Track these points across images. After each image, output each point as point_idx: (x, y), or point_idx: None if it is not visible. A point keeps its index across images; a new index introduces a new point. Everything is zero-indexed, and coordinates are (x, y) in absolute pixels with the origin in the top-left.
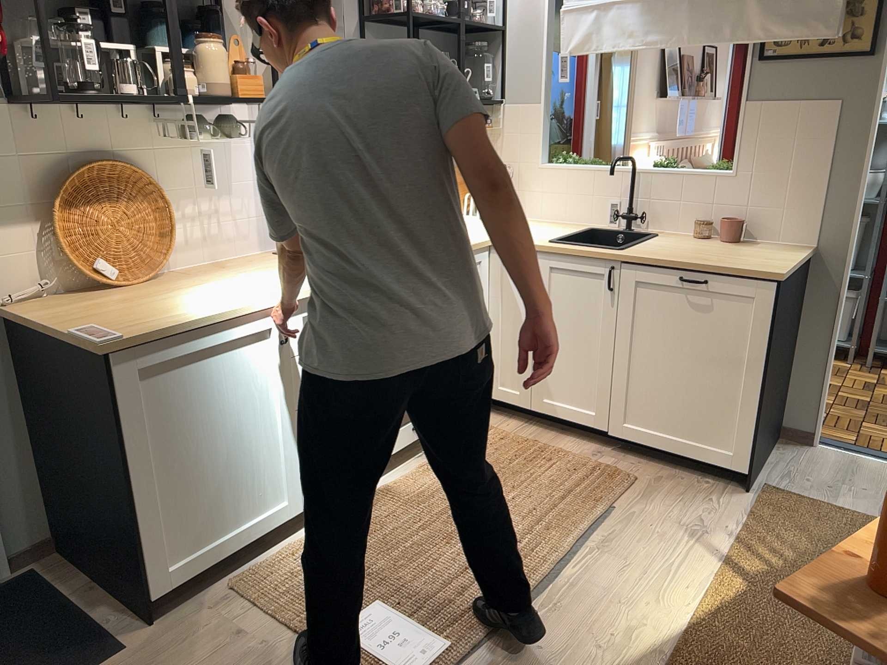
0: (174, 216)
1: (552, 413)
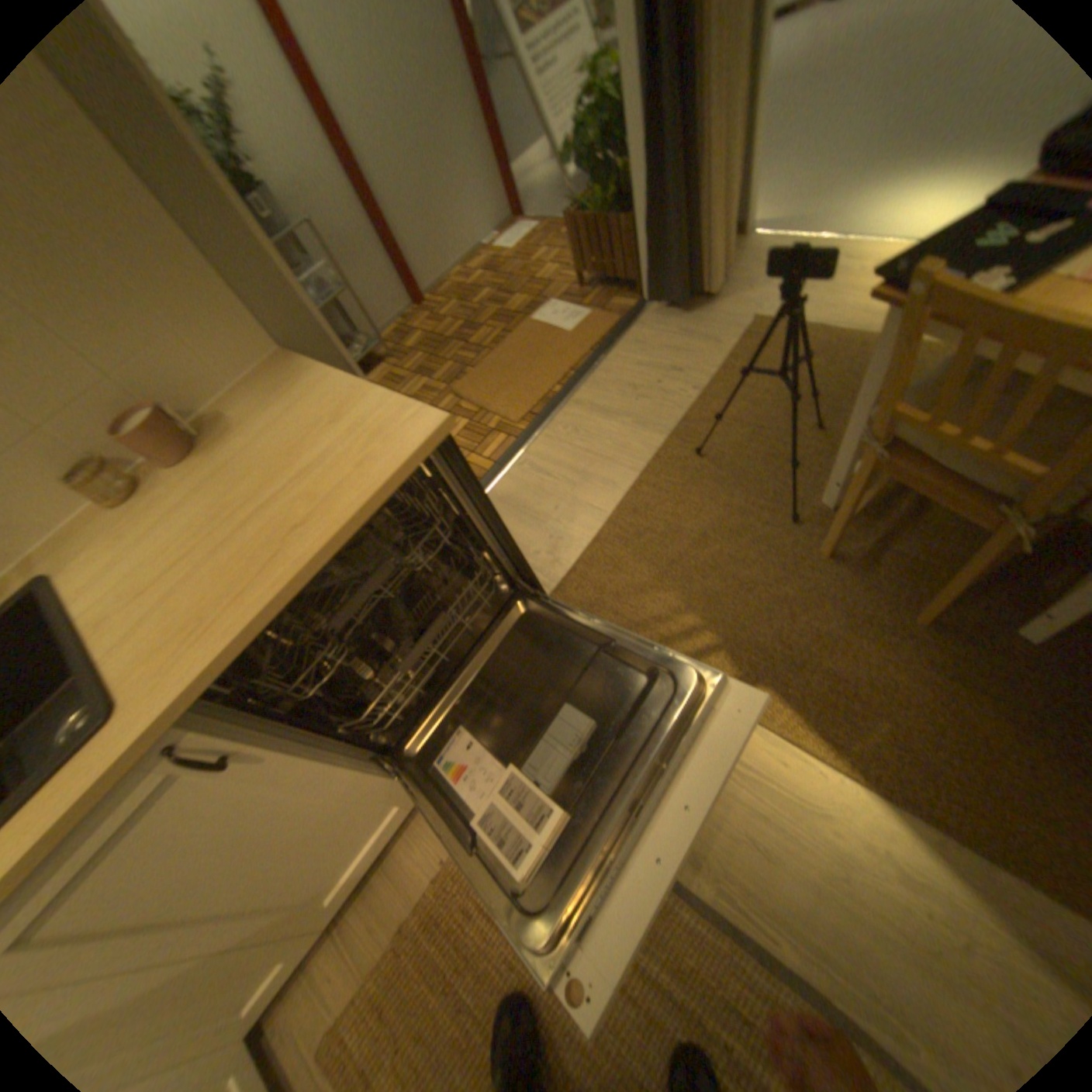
0: None
1: (349, 893)
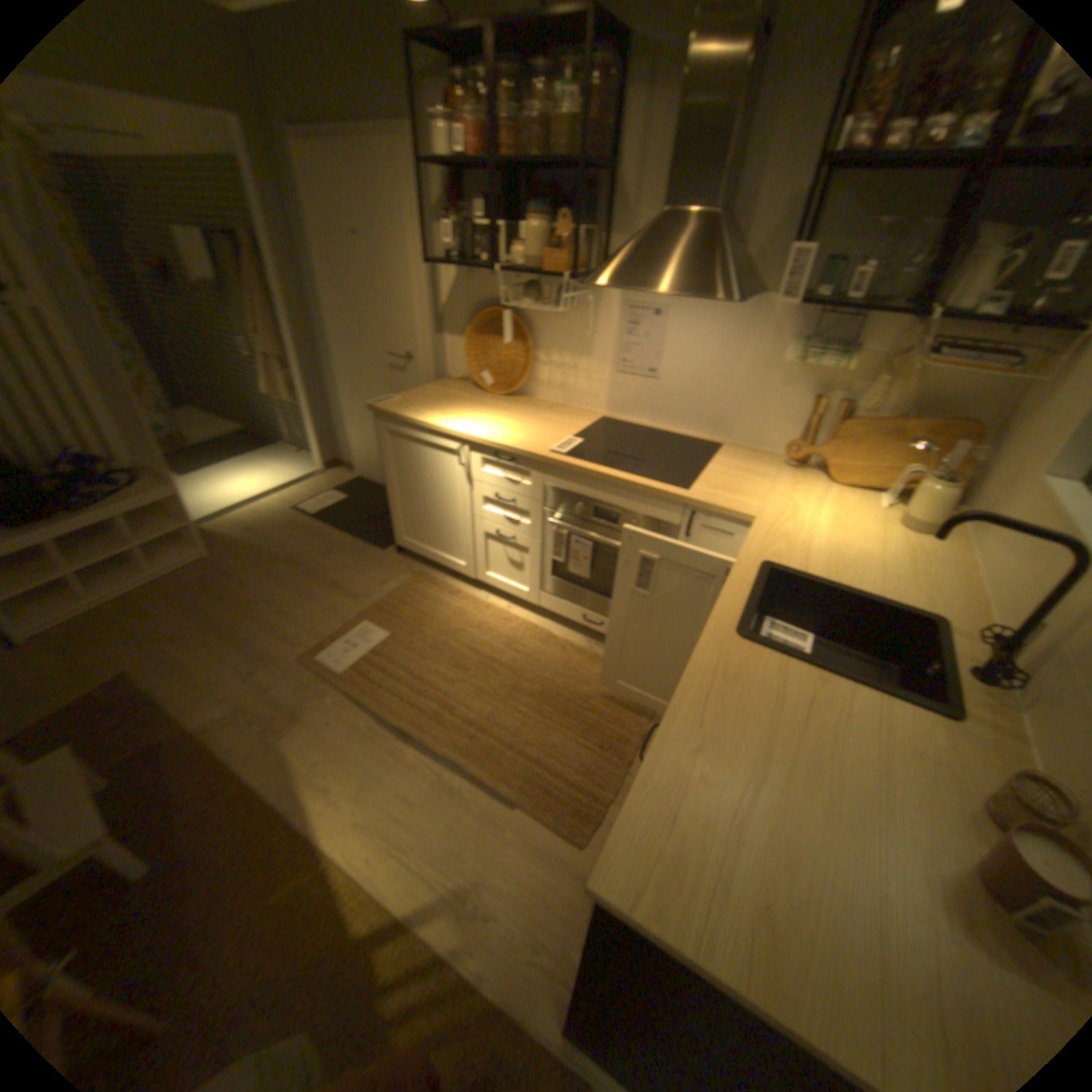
0: (528, 358)
1: None
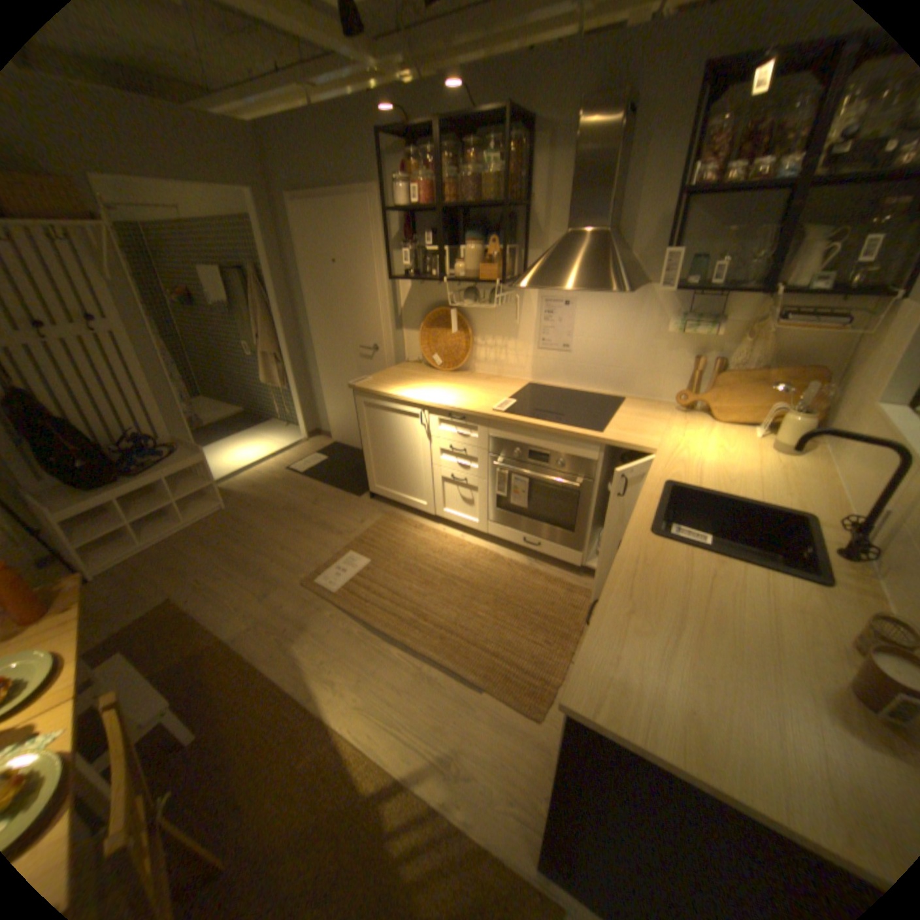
0: (470, 342)
1: None
